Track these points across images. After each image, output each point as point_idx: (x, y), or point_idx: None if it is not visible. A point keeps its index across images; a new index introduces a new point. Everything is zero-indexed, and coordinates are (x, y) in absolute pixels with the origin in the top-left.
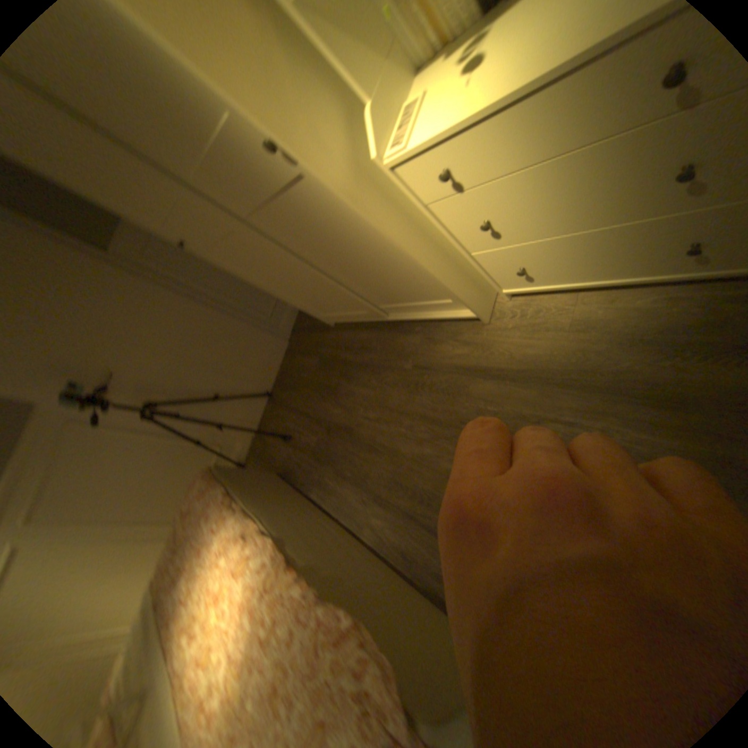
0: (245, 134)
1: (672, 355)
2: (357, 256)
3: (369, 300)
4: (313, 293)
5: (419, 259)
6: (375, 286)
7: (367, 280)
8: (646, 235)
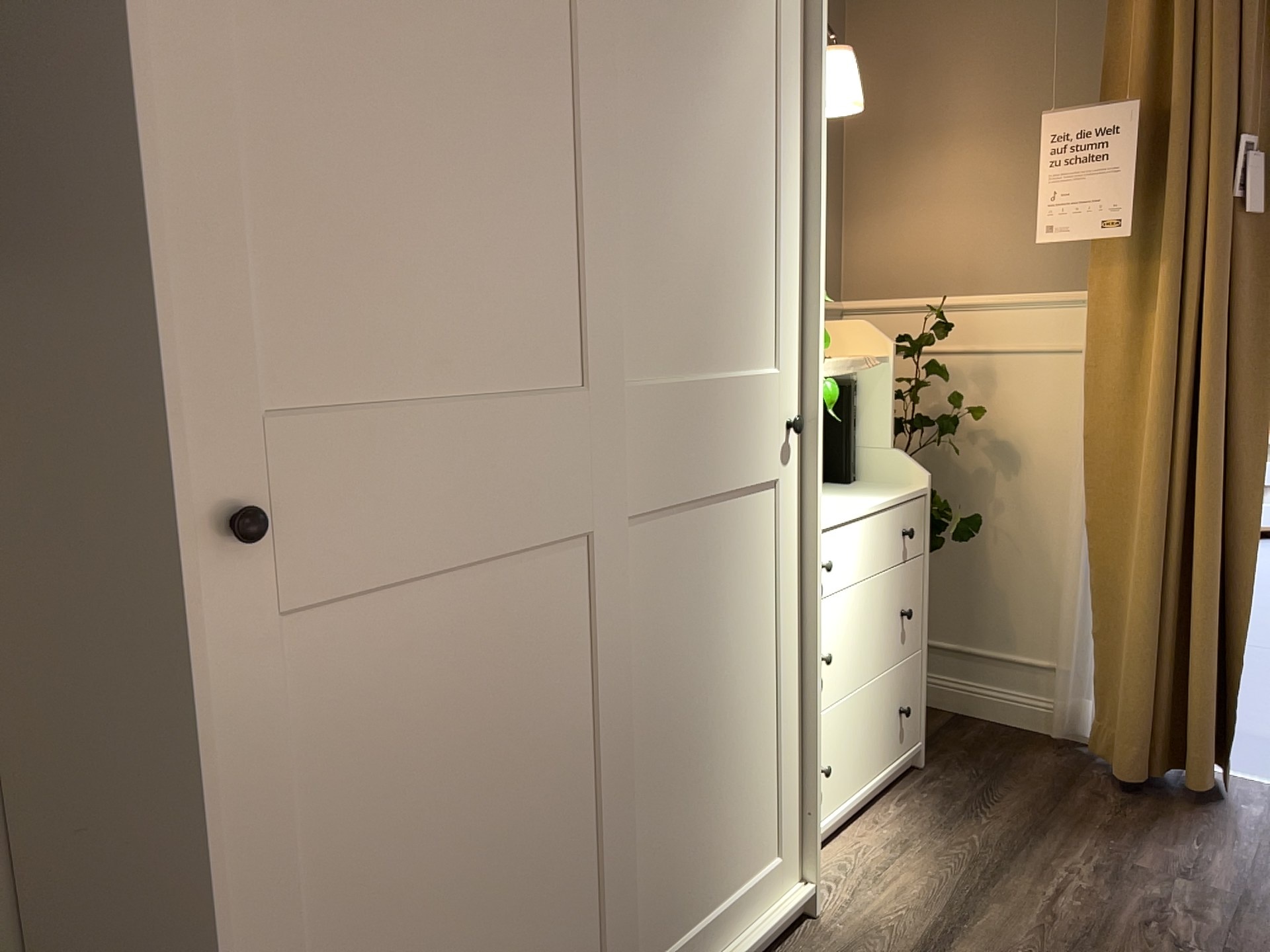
0: (772, 395)
1: (974, 817)
2: (720, 697)
3: (631, 940)
4: (486, 949)
5: (818, 682)
6: (683, 835)
7: (683, 806)
8: (887, 692)
